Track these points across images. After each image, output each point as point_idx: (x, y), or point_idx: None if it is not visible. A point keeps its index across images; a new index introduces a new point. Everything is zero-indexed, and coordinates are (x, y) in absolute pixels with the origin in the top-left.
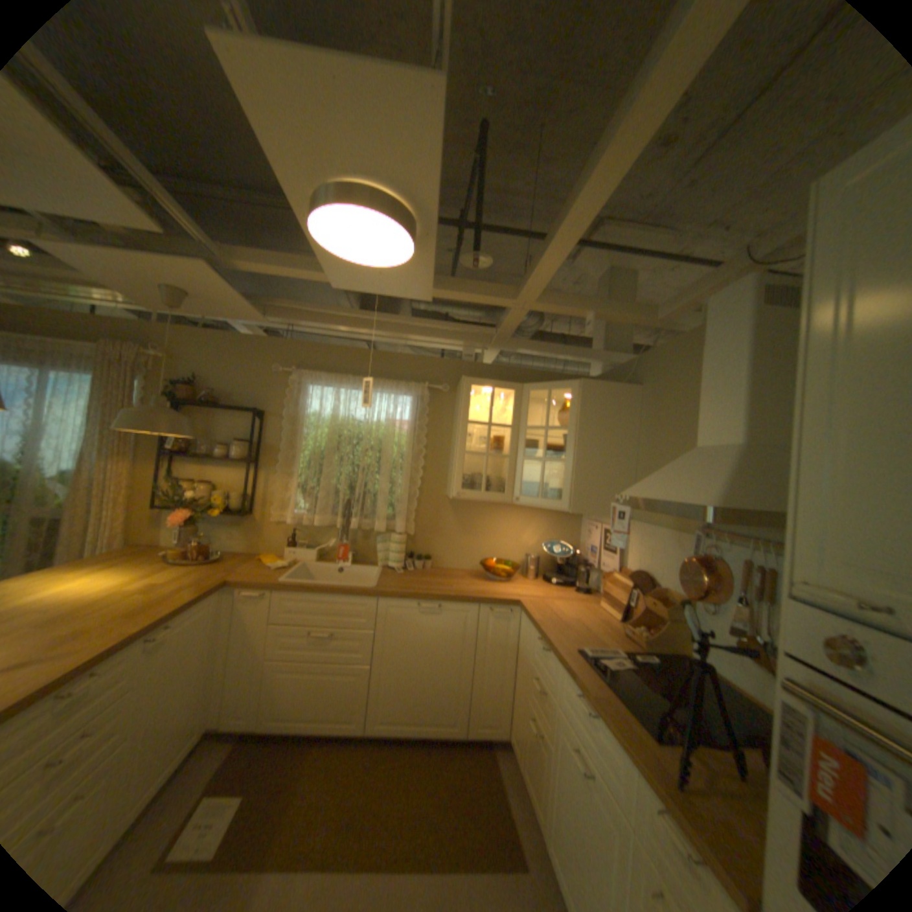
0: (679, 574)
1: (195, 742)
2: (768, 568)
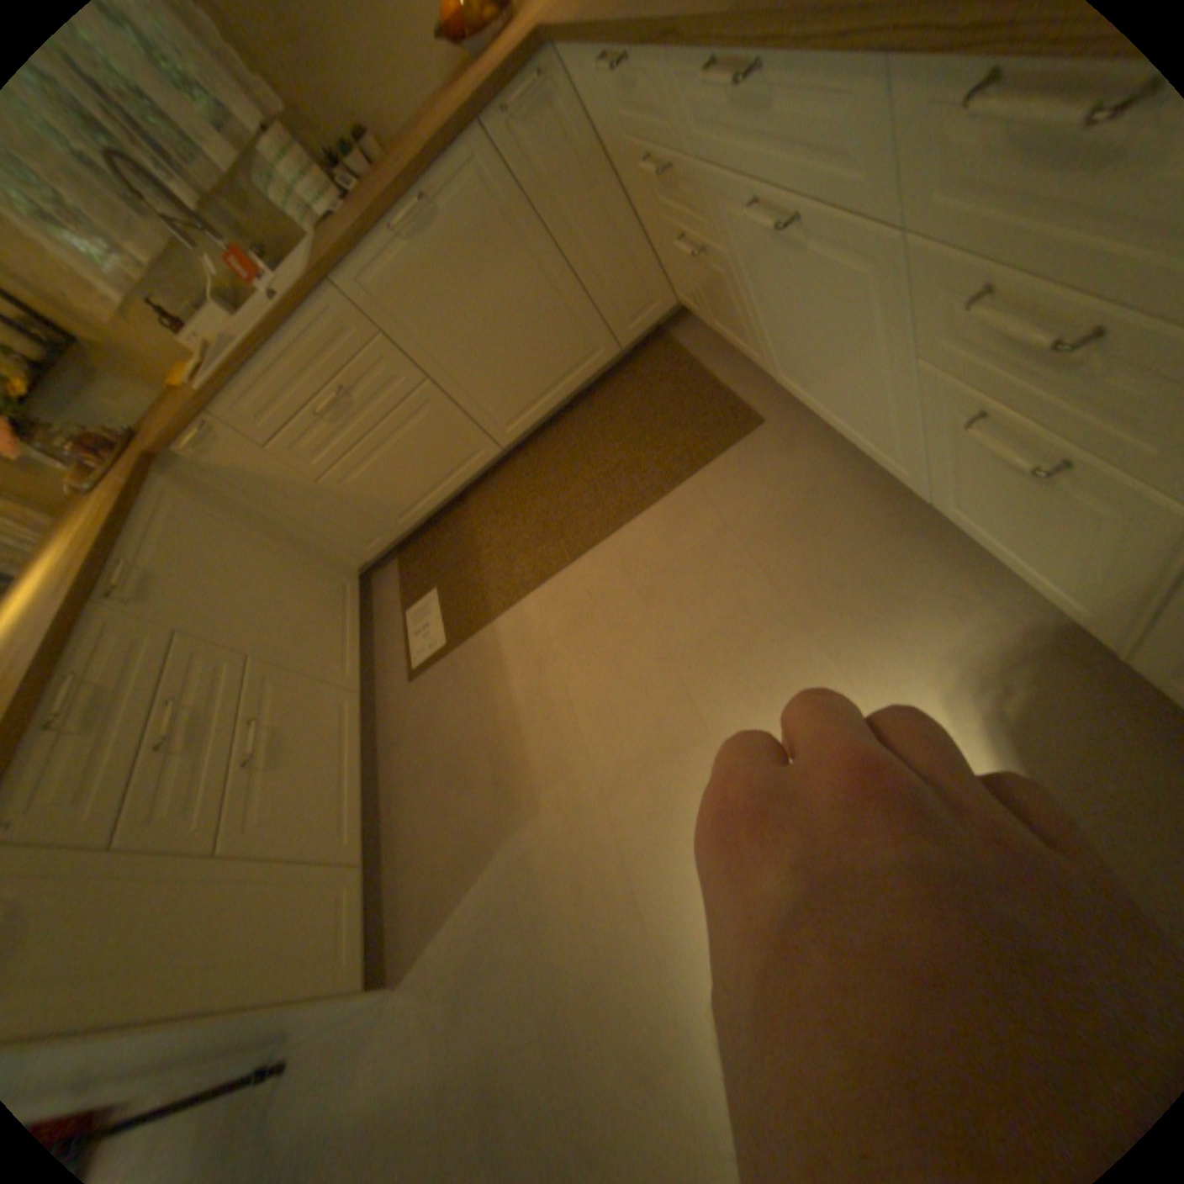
0: None
1: (355, 589)
2: None
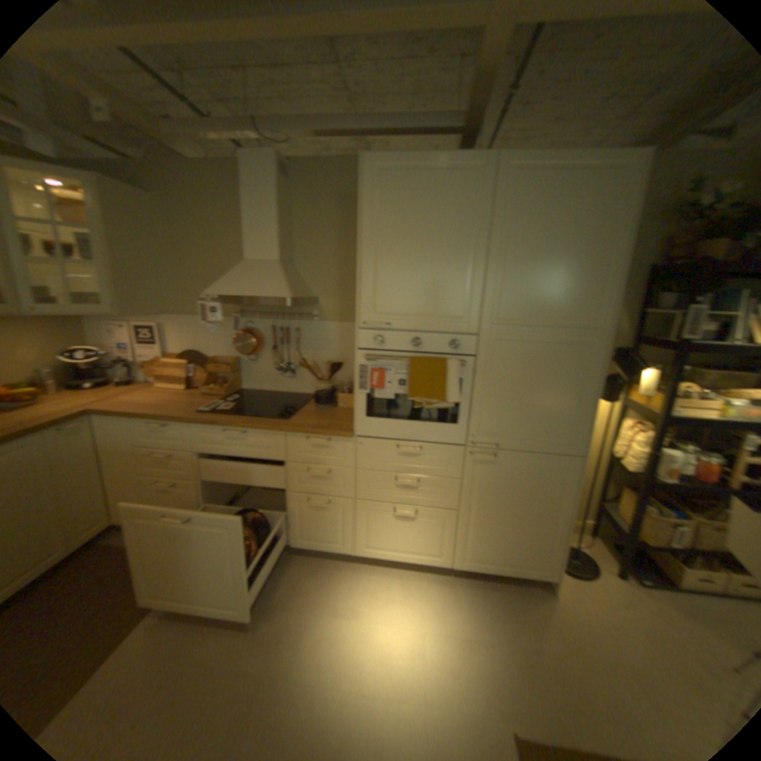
0: (224, 344)
1: None
2: (285, 327)
